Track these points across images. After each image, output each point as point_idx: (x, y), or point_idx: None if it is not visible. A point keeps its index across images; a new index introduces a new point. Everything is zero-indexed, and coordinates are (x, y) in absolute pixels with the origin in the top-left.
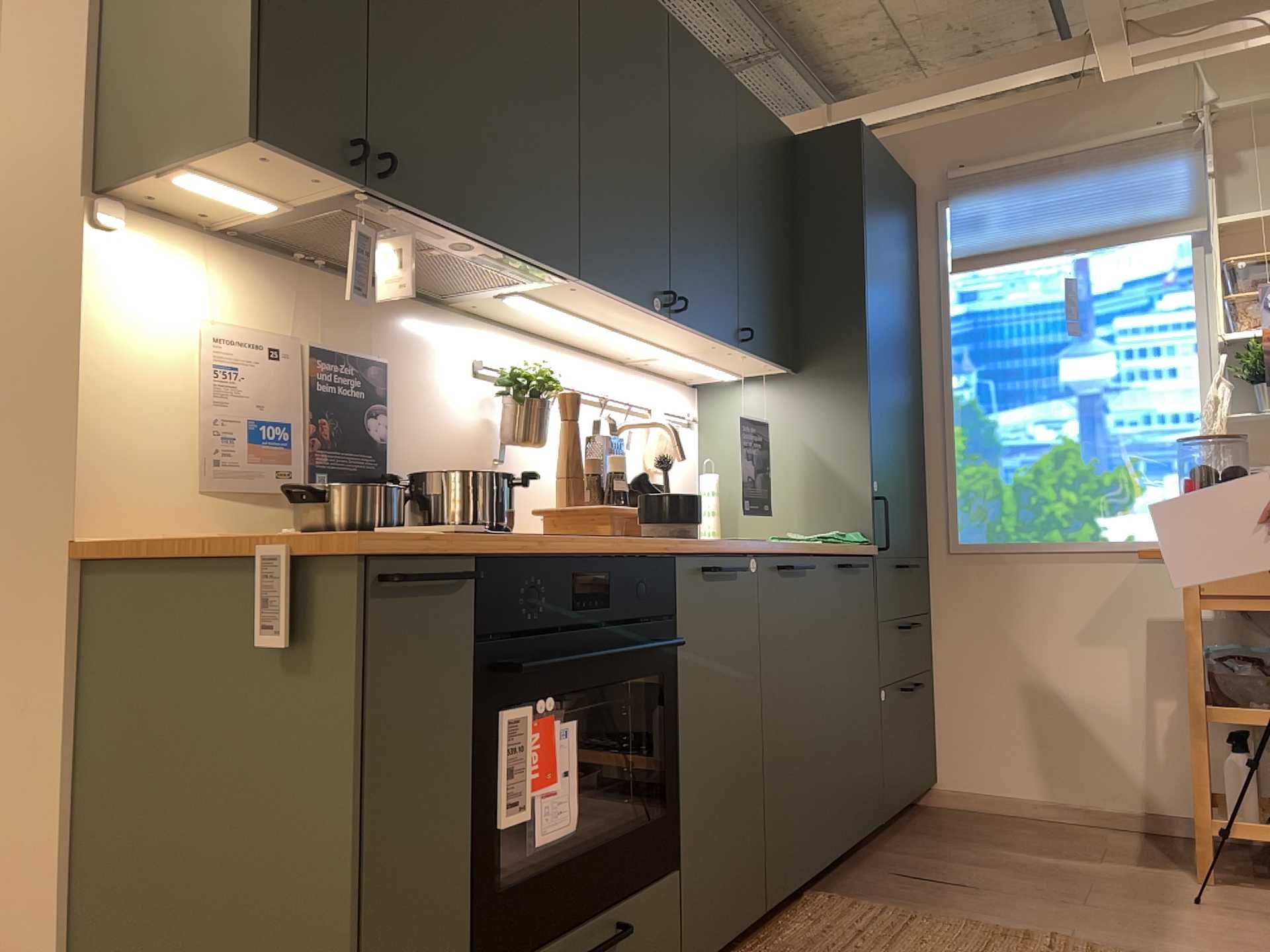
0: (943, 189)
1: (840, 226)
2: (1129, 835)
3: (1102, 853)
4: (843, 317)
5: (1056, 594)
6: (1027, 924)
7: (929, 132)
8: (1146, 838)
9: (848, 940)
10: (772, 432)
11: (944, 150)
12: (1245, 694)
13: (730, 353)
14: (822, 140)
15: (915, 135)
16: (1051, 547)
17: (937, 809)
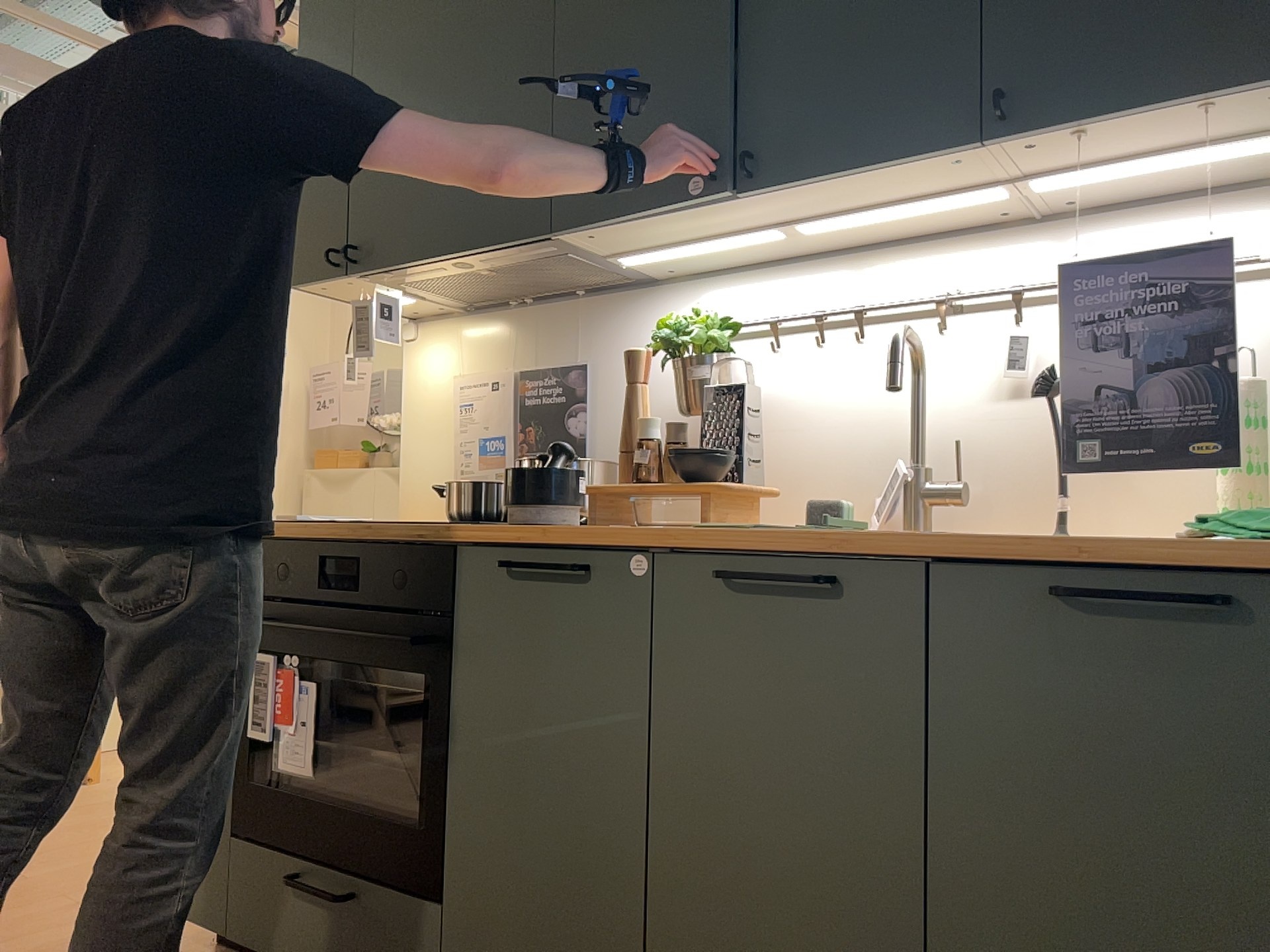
0: None
1: None
2: None
3: None
4: None
5: None
6: None
7: None
8: None
9: None
10: None
11: None
12: None
13: (1039, 149)
14: None
15: None
16: None
17: None
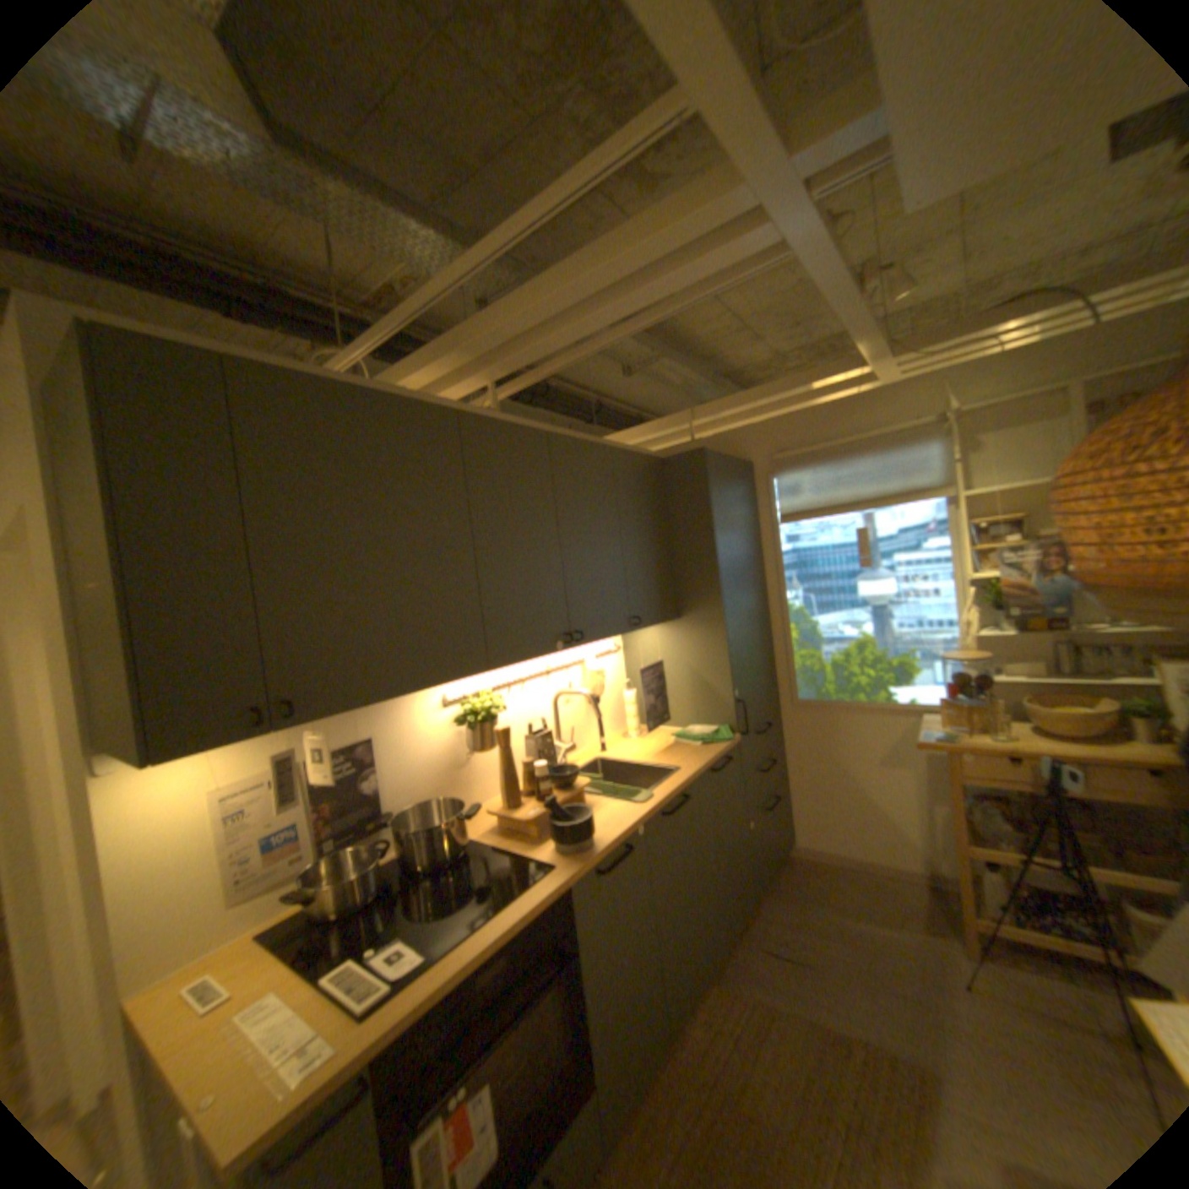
0: (770, 464)
1: (697, 521)
2: (919, 893)
3: (901, 919)
4: (704, 583)
5: (863, 735)
6: (848, 1023)
7: (758, 424)
8: (931, 897)
9: (727, 1054)
10: (666, 656)
11: (769, 437)
12: (996, 841)
13: (627, 630)
14: (680, 461)
15: (749, 427)
16: (858, 706)
17: (795, 862)
